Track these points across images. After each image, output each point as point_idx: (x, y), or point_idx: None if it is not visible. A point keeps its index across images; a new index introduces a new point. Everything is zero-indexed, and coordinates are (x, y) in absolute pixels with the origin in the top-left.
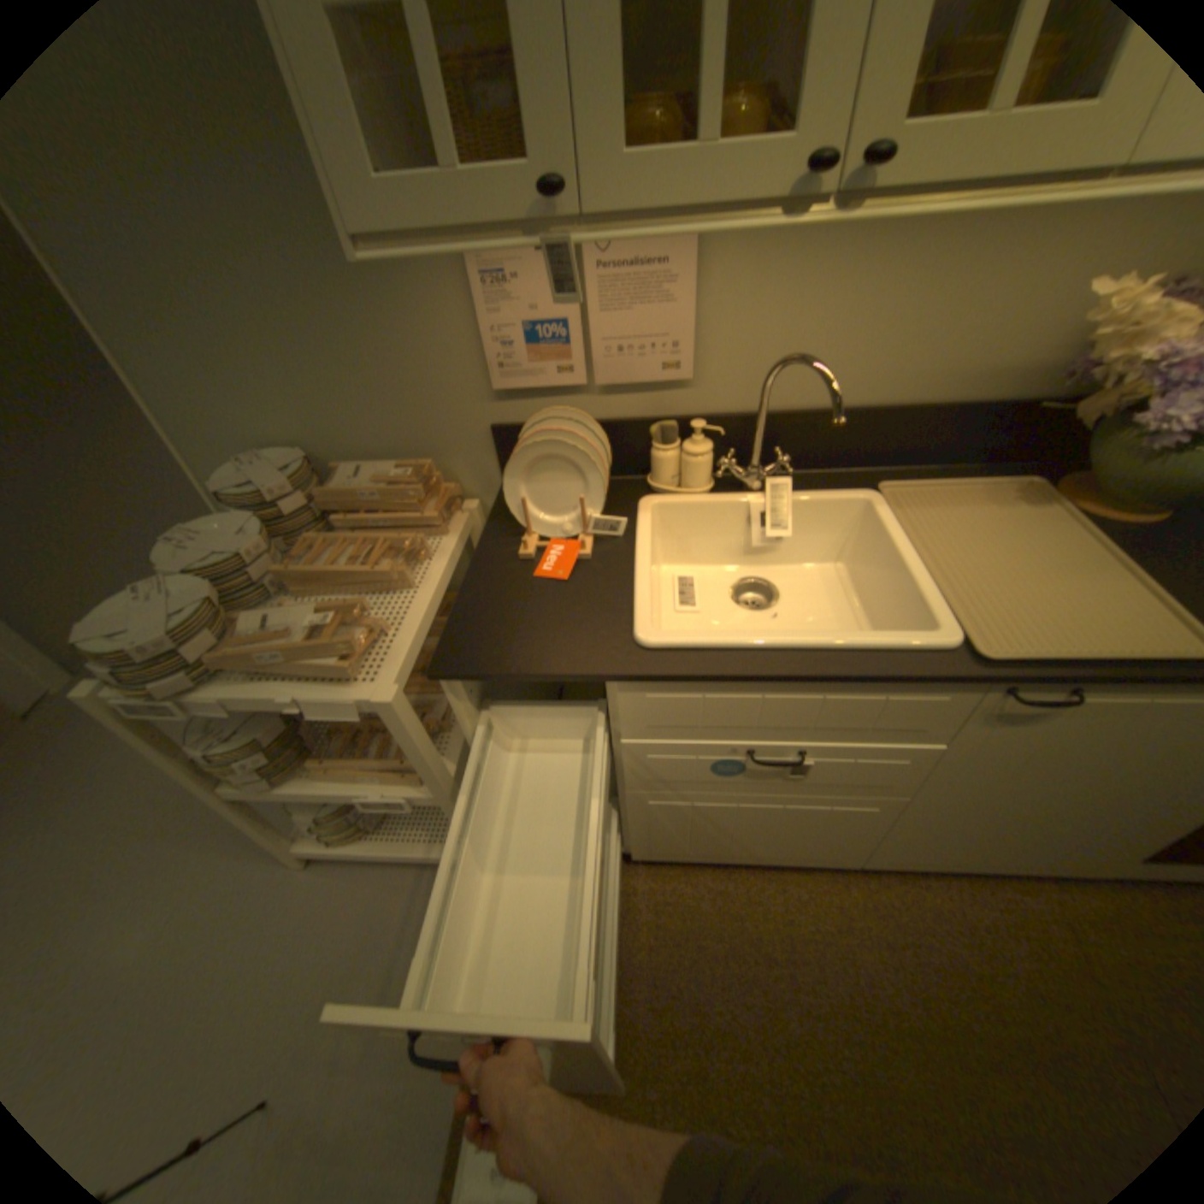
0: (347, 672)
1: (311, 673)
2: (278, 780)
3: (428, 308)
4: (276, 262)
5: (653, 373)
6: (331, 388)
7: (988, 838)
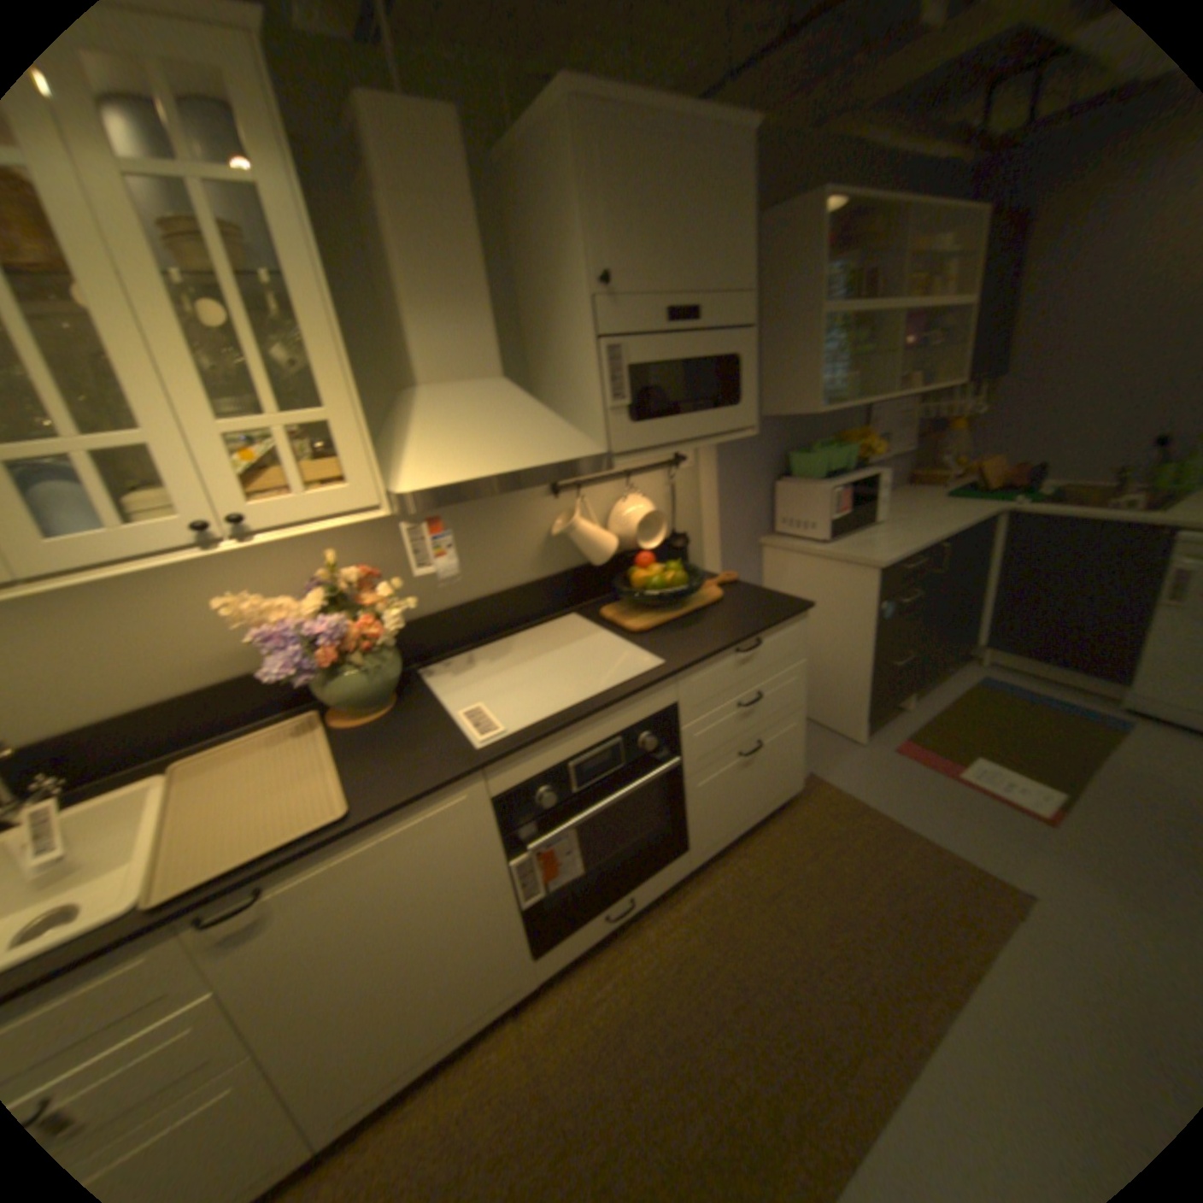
0: None
1: None
2: None
3: None
4: None
5: None
6: None
7: (382, 1031)
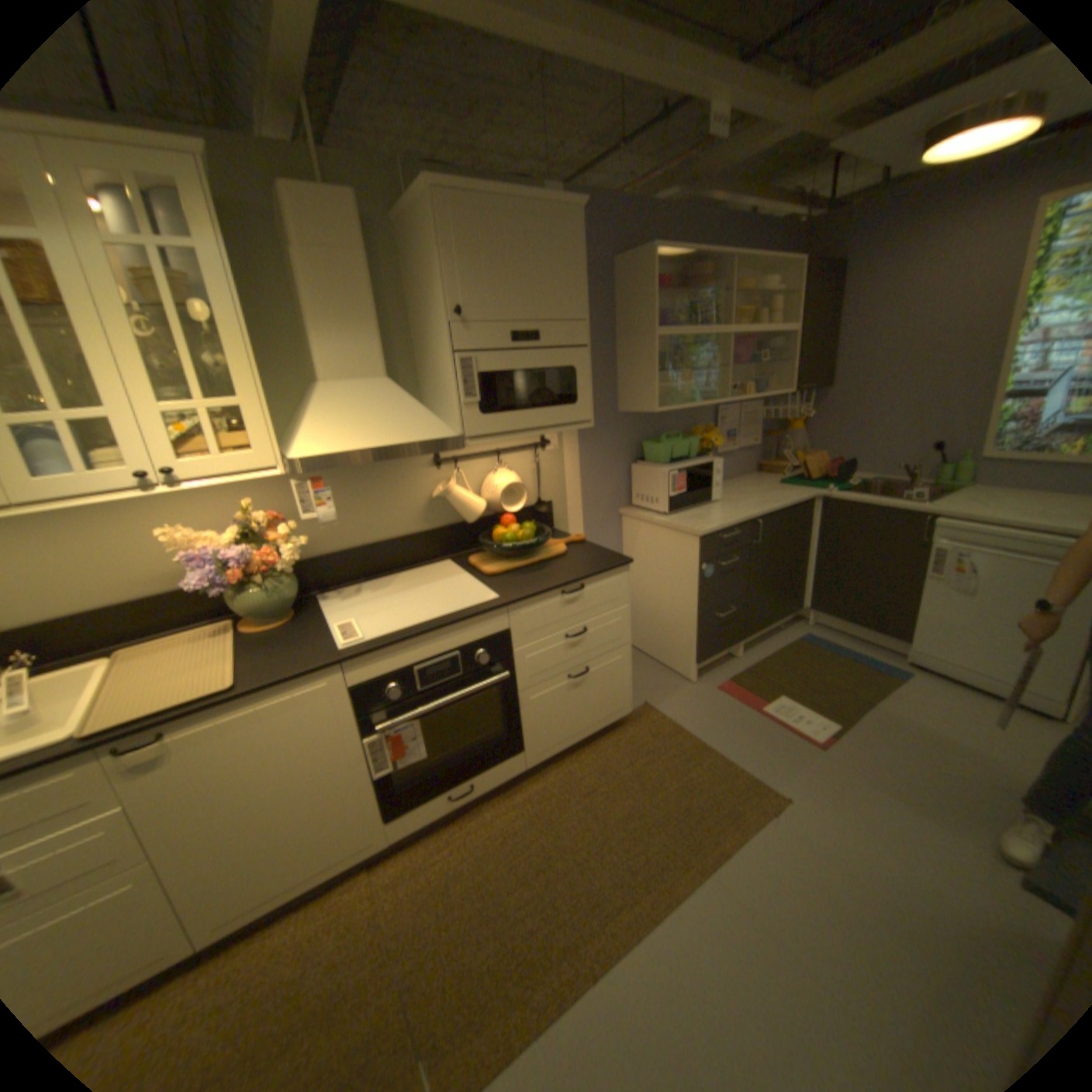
0: None
1: None
2: None
3: None
4: None
5: None
6: None
7: (252, 862)
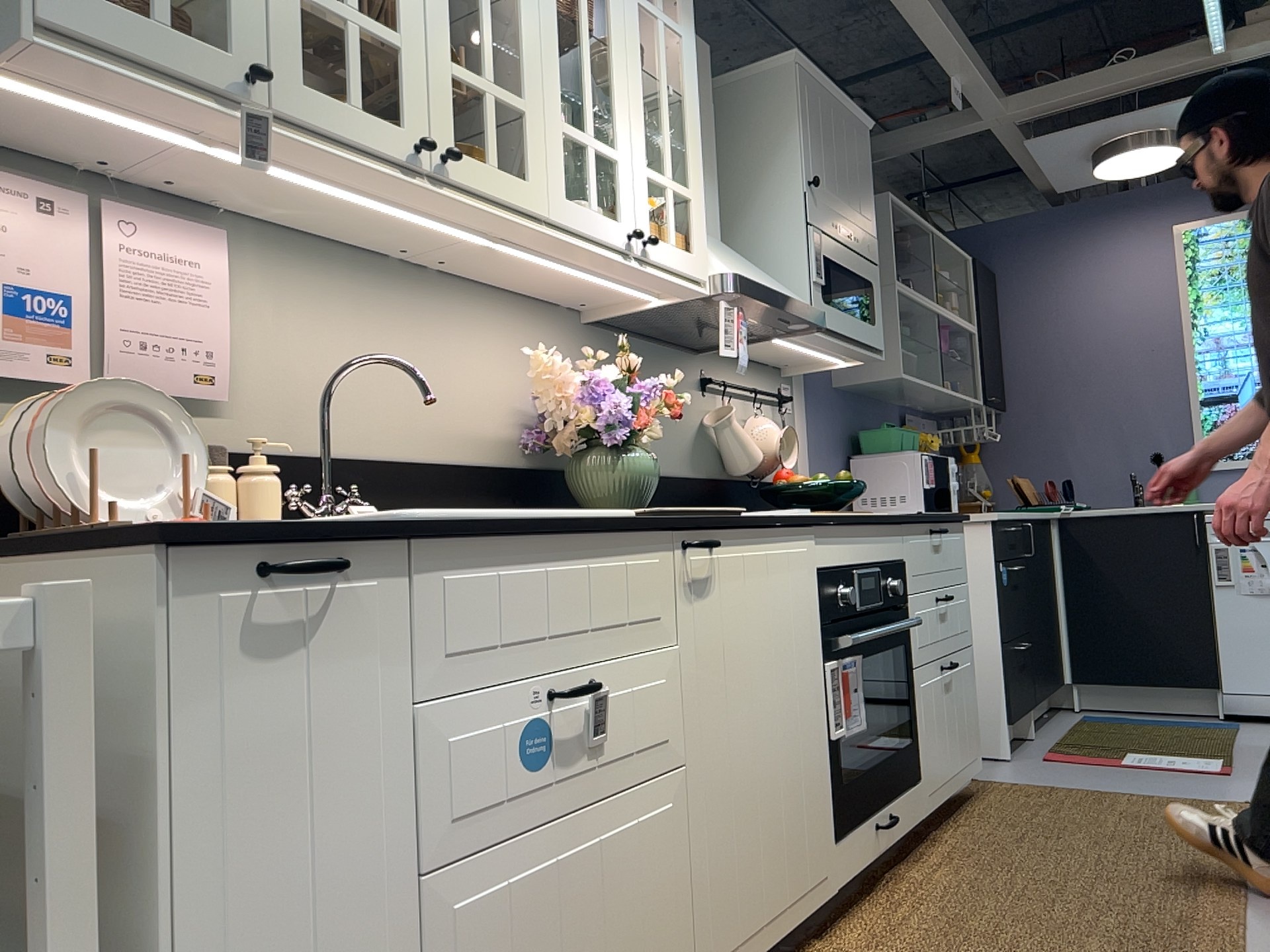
0: None
1: None
2: None
3: None
4: None
5: (182, 384)
6: None
7: (750, 834)
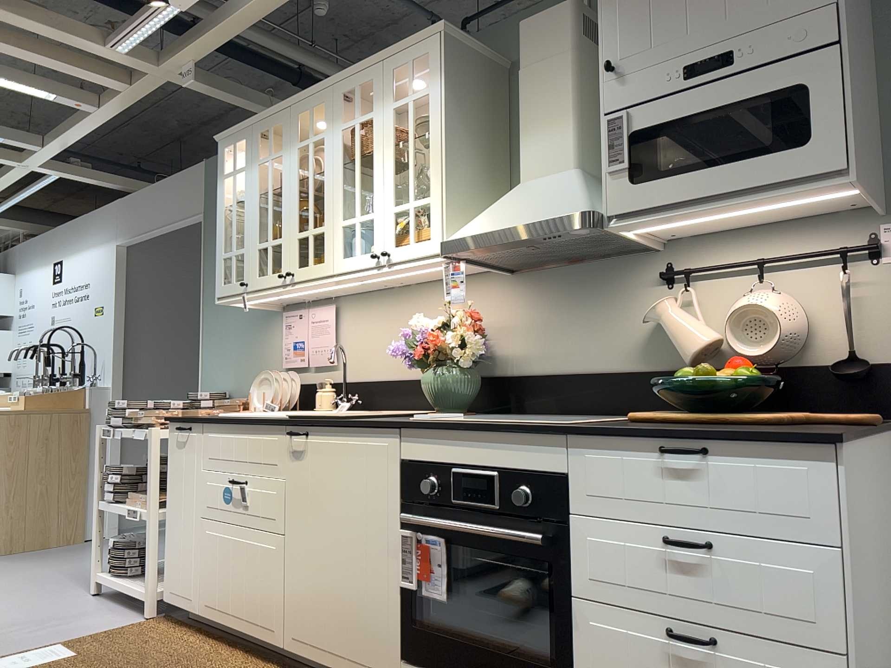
0: (155, 425)
1: (148, 424)
2: (119, 502)
3: (274, 338)
4: (246, 324)
5: (324, 361)
6: (245, 367)
7: (319, 595)
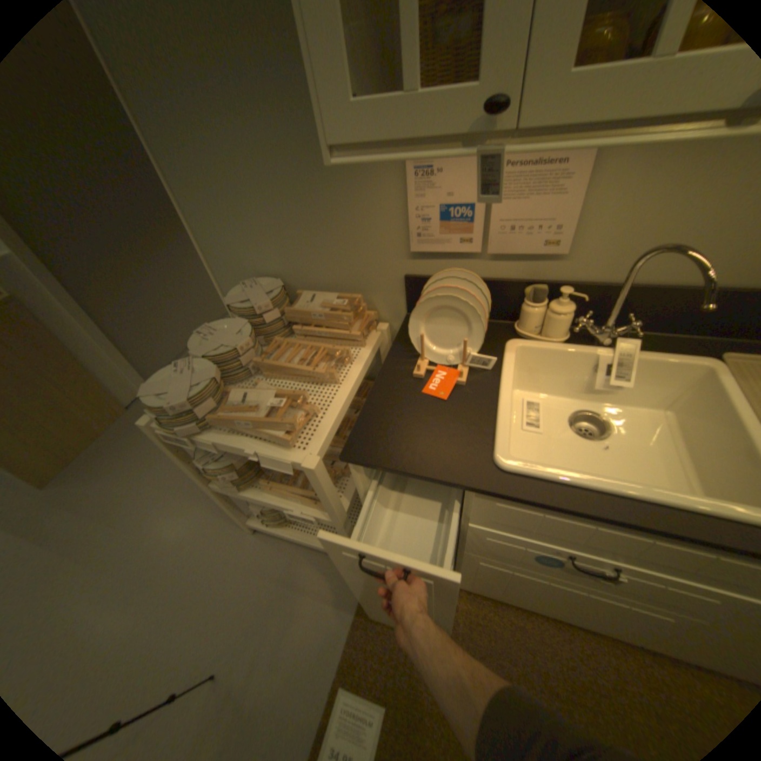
0: (290, 440)
1: (268, 436)
2: (244, 486)
3: (374, 192)
4: (281, 158)
5: (536, 248)
6: (304, 243)
7: None
